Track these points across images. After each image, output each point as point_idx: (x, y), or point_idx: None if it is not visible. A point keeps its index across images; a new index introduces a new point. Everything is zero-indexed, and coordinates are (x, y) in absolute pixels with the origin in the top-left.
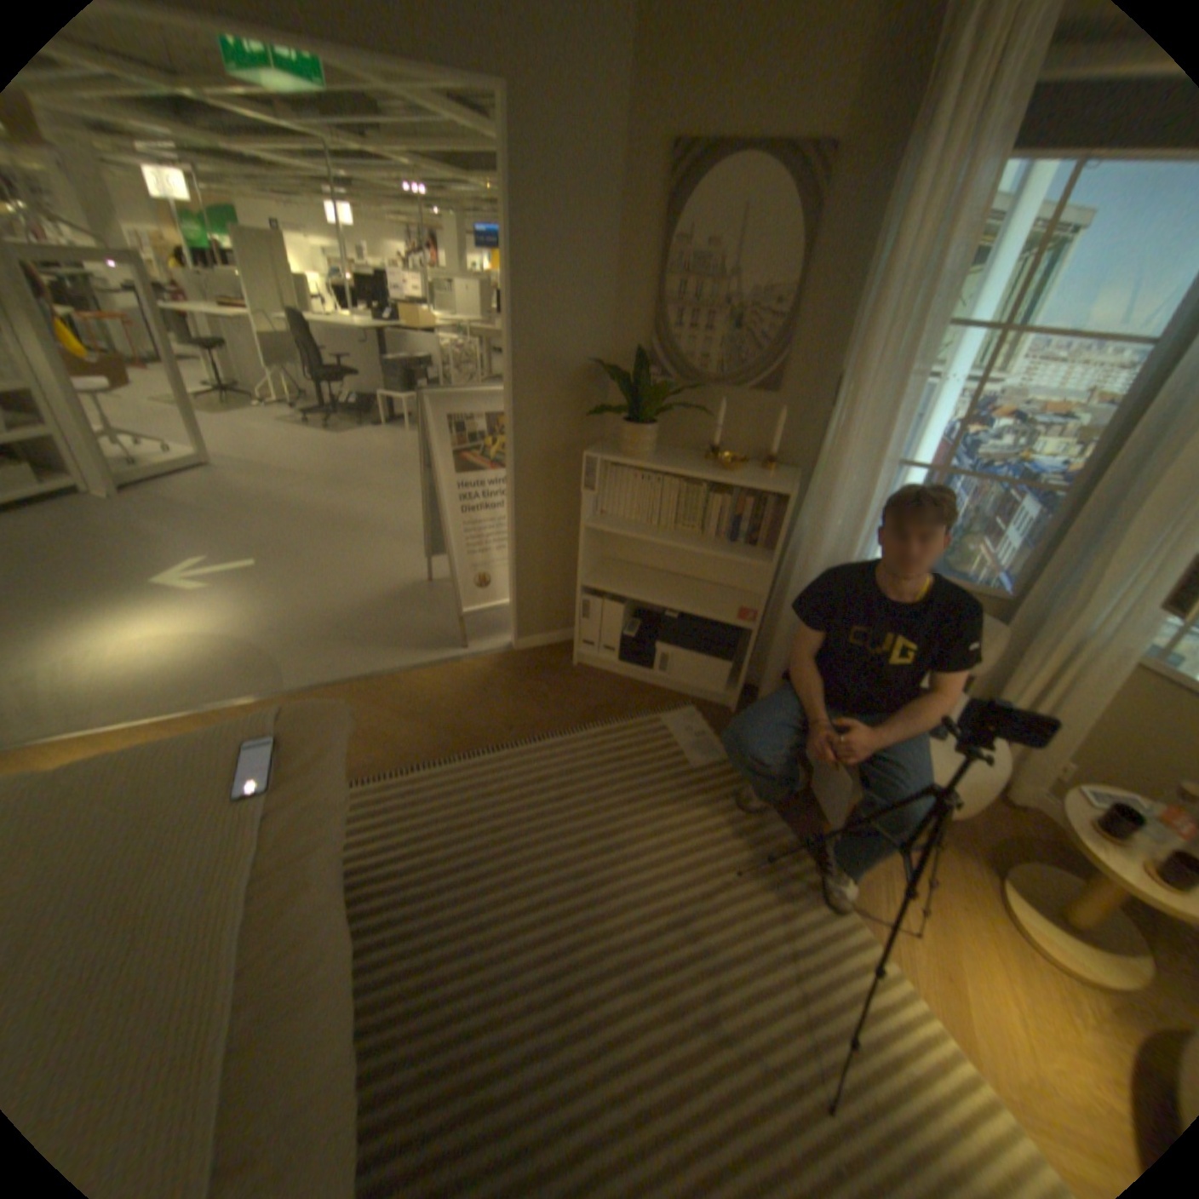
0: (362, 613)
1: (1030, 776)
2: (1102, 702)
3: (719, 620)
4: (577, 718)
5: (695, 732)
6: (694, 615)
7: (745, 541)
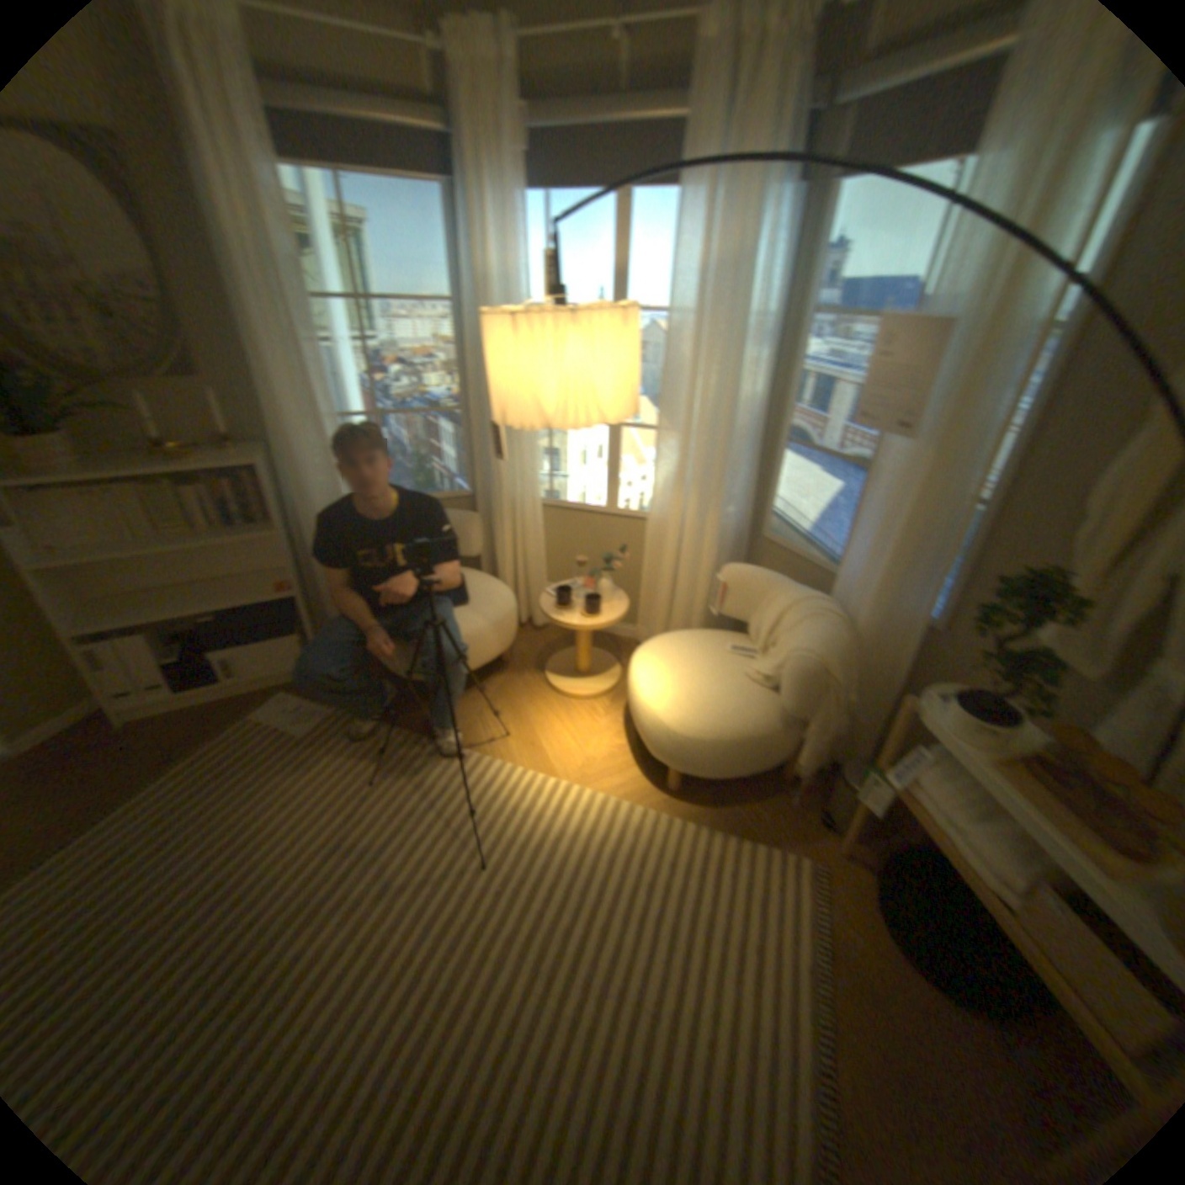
0: None
1: (533, 603)
2: (536, 536)
3: (258, 605)
4: (143, 776)
5: (289, 712)
6: (229, 611)
7: (239, 523)
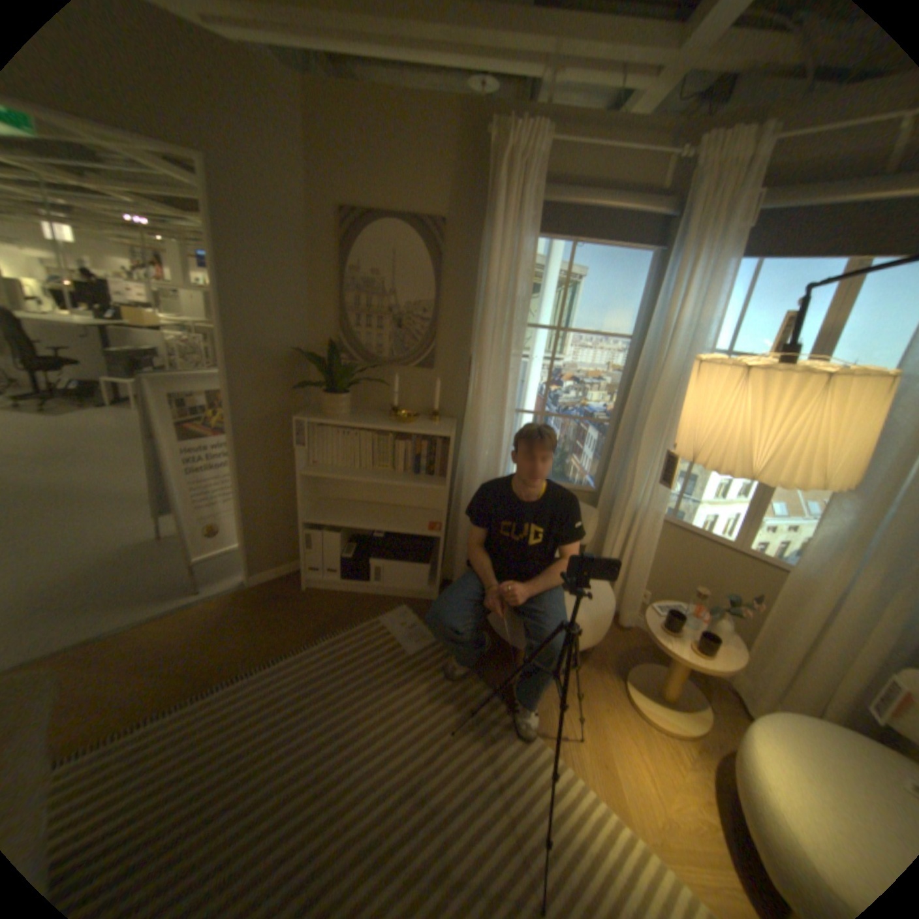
0: (83, 580)
1: (628, 606)
2: (653, 548)
3: (416, 533)
4: (309, 636)
5: (409, 625)
6: (398, 533)
7: (427, 473)
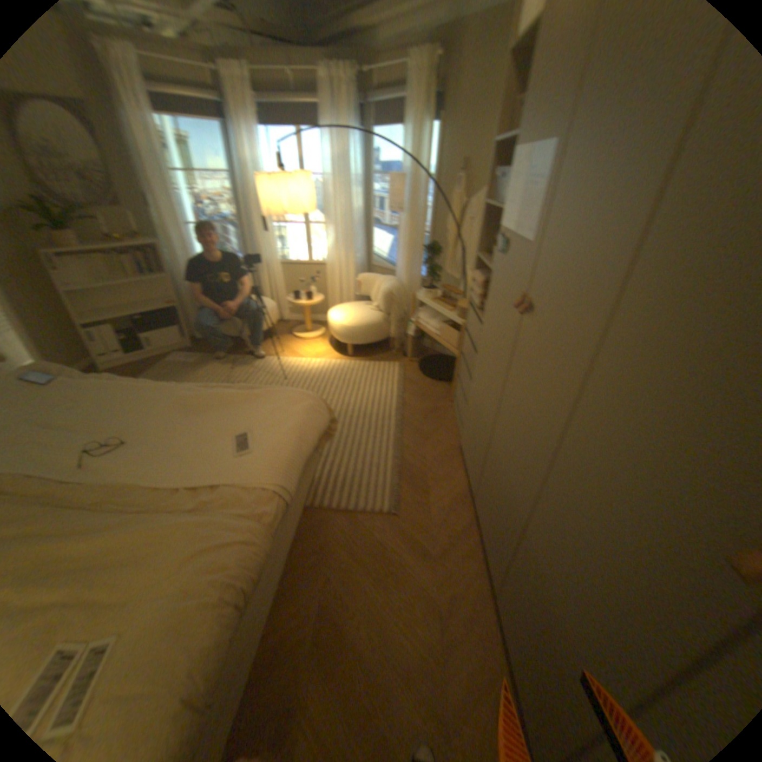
0: None
1: (281, 309)
2: (278, 277)
3: (156, 312)
4: None
5: (181, 357)
6: (144, 315)
7: (145, 272)
